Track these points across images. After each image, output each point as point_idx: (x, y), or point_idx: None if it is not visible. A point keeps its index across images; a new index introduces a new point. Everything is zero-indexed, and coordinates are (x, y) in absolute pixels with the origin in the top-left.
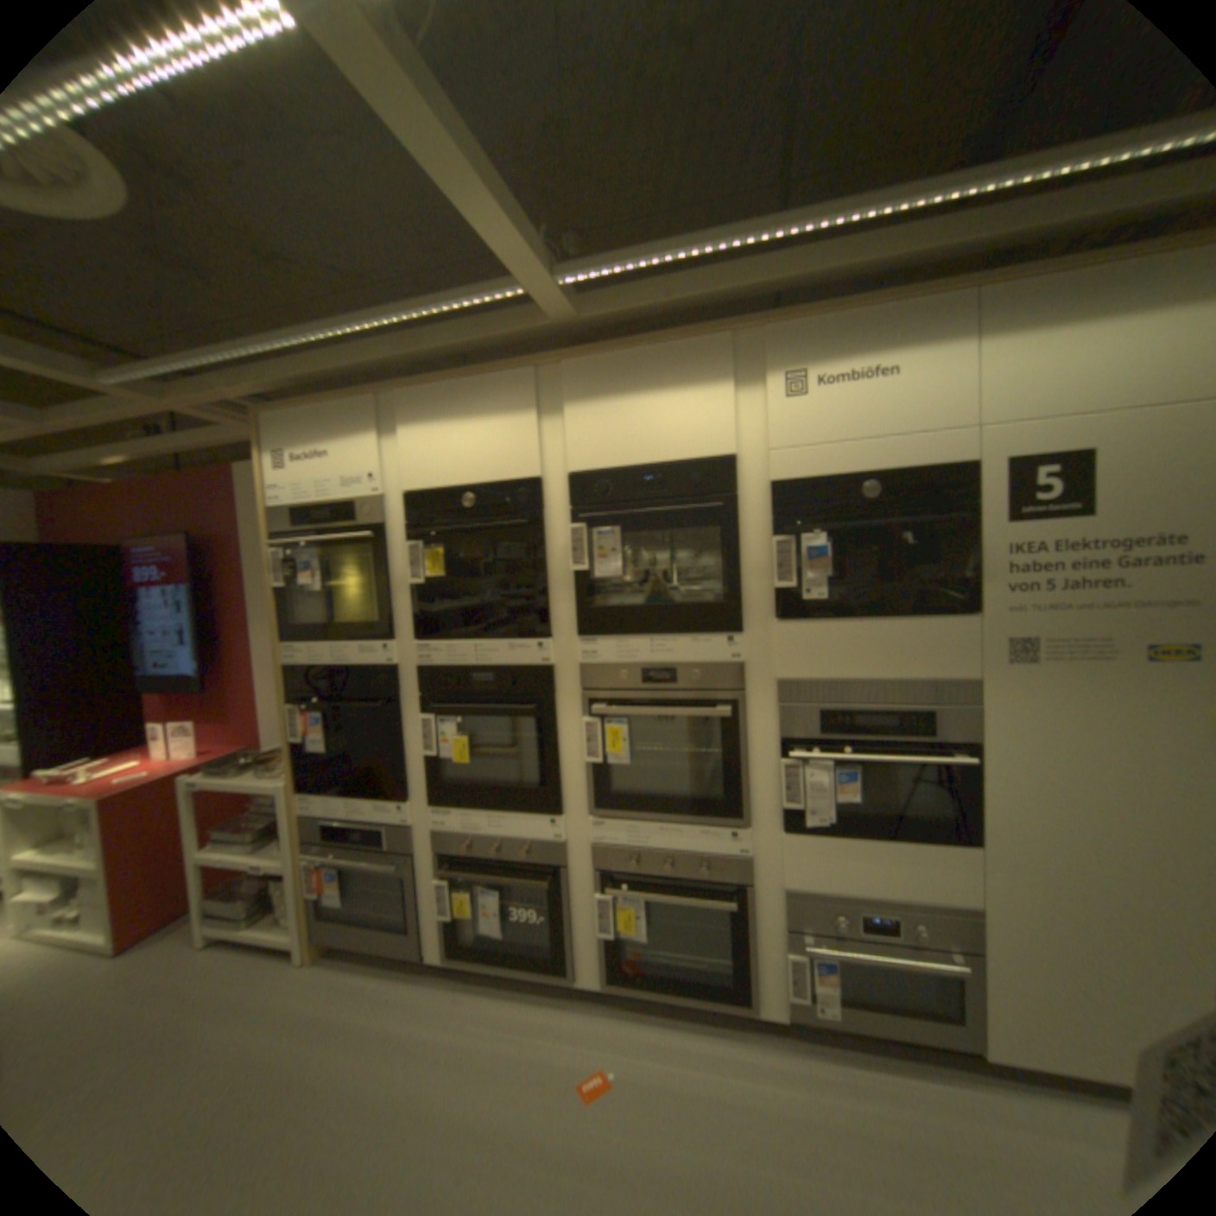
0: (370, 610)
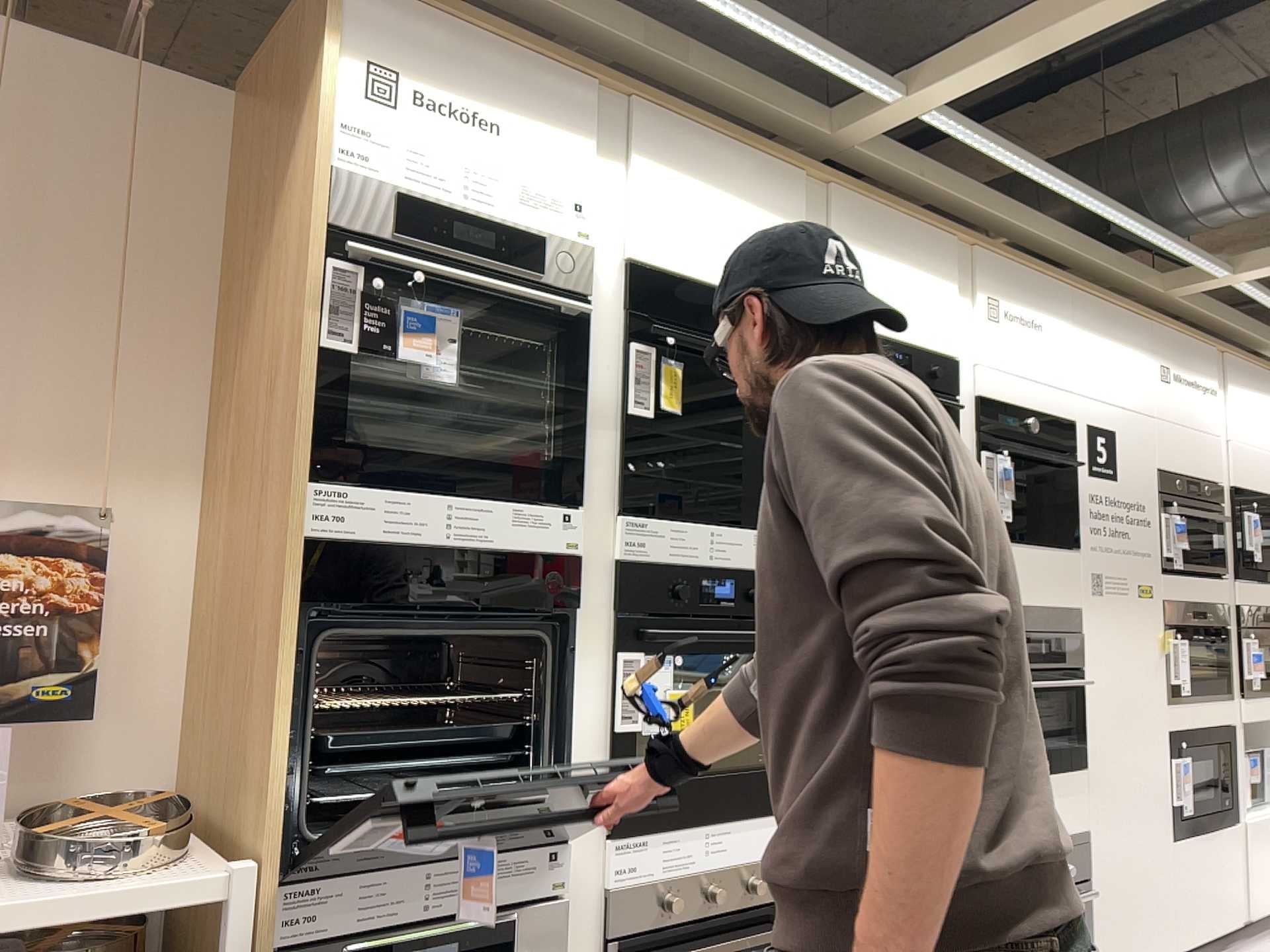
0: (528, 444)
